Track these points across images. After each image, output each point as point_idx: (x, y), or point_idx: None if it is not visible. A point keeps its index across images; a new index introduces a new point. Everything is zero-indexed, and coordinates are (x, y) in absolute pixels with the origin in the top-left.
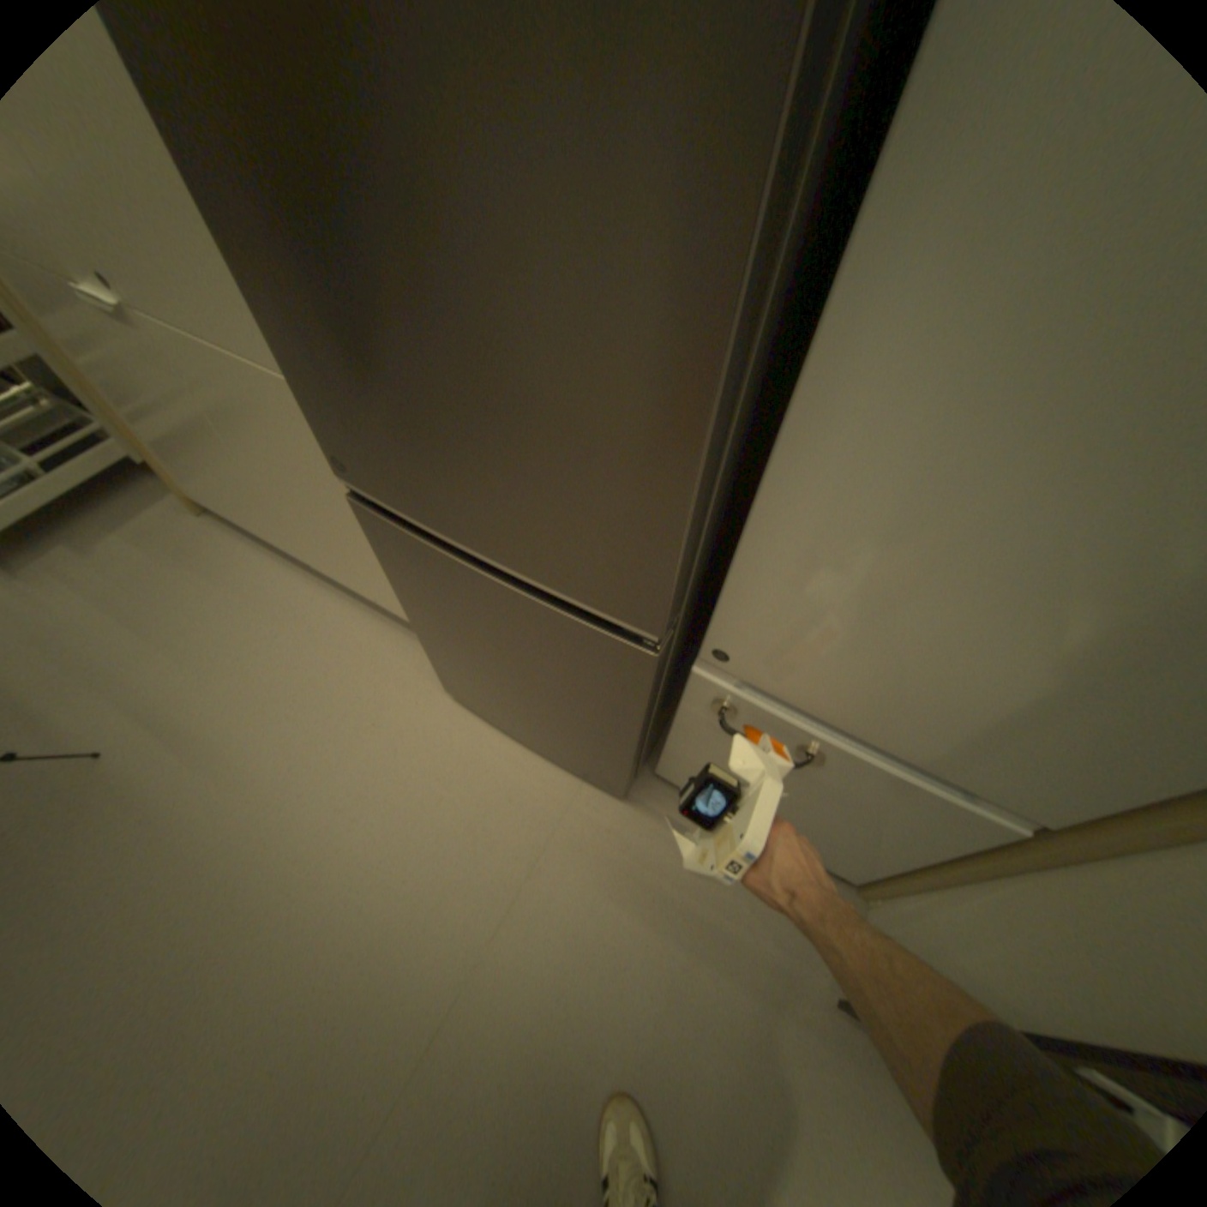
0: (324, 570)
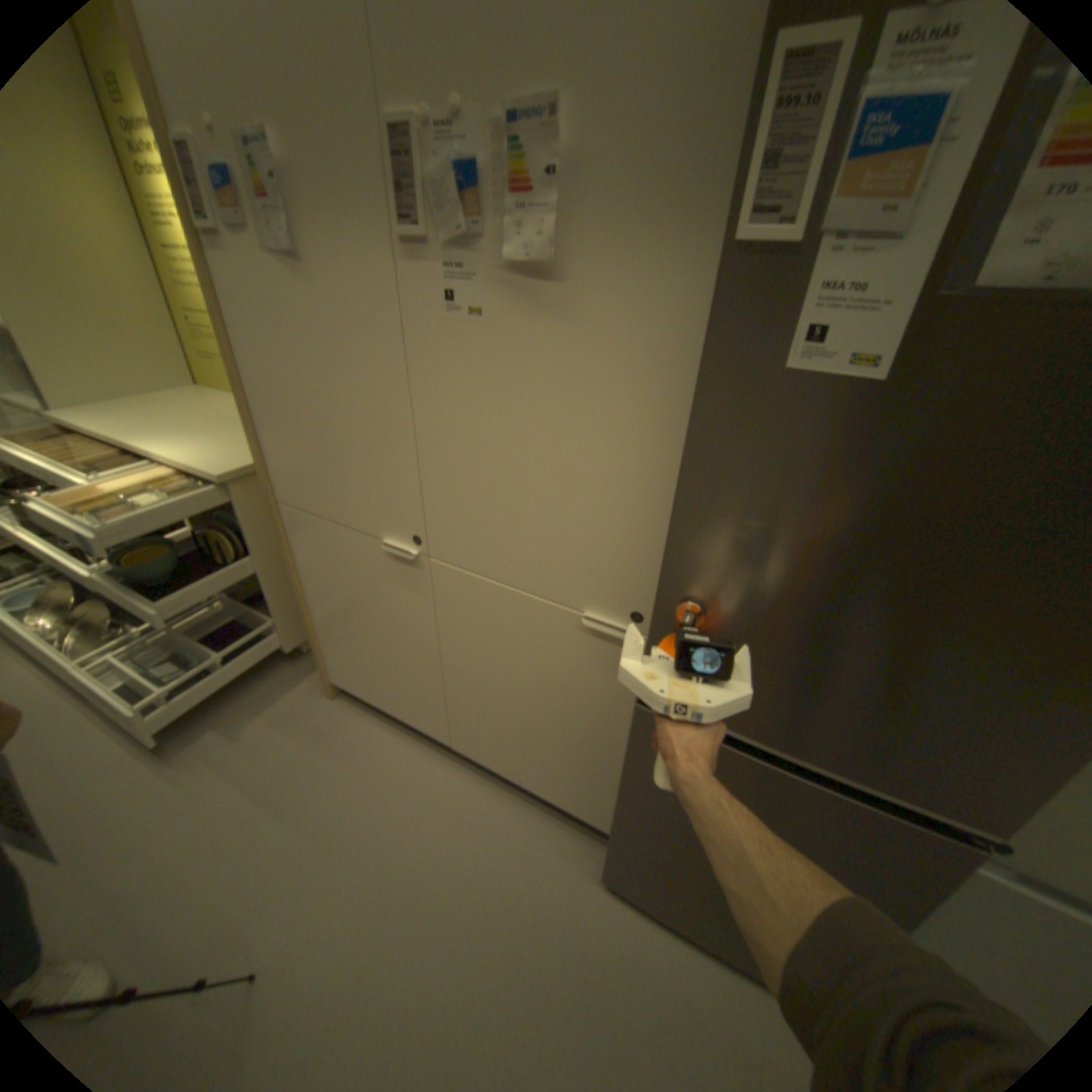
0: (466, 752)
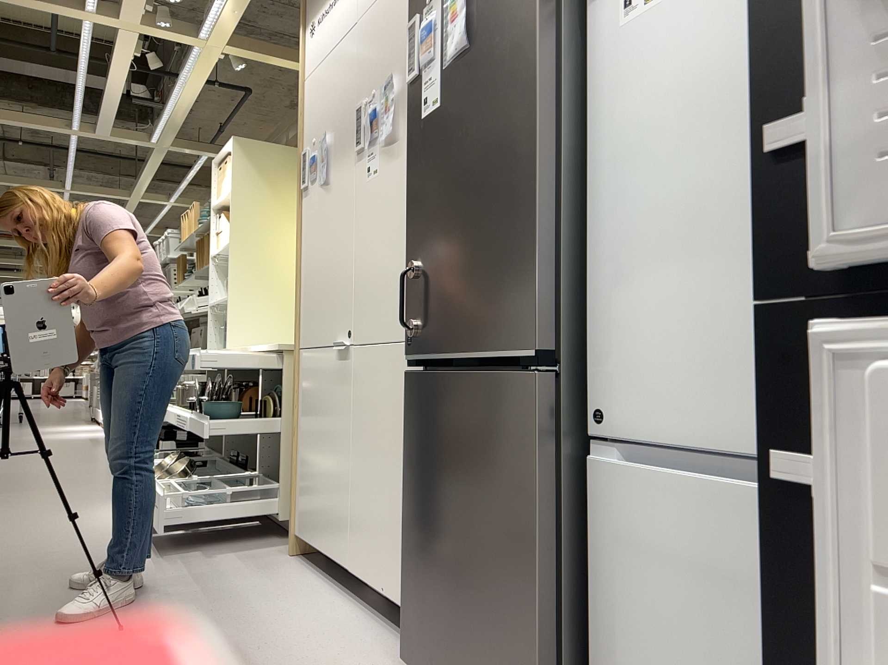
0: (356, 572)
